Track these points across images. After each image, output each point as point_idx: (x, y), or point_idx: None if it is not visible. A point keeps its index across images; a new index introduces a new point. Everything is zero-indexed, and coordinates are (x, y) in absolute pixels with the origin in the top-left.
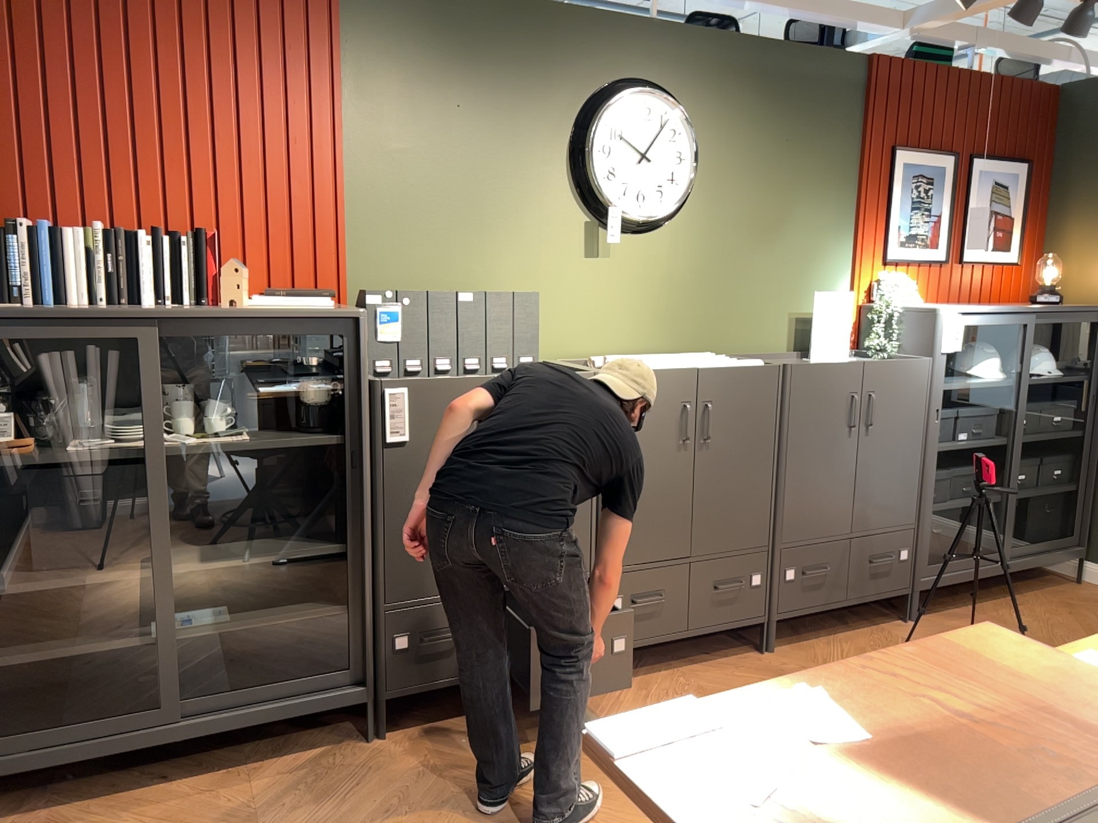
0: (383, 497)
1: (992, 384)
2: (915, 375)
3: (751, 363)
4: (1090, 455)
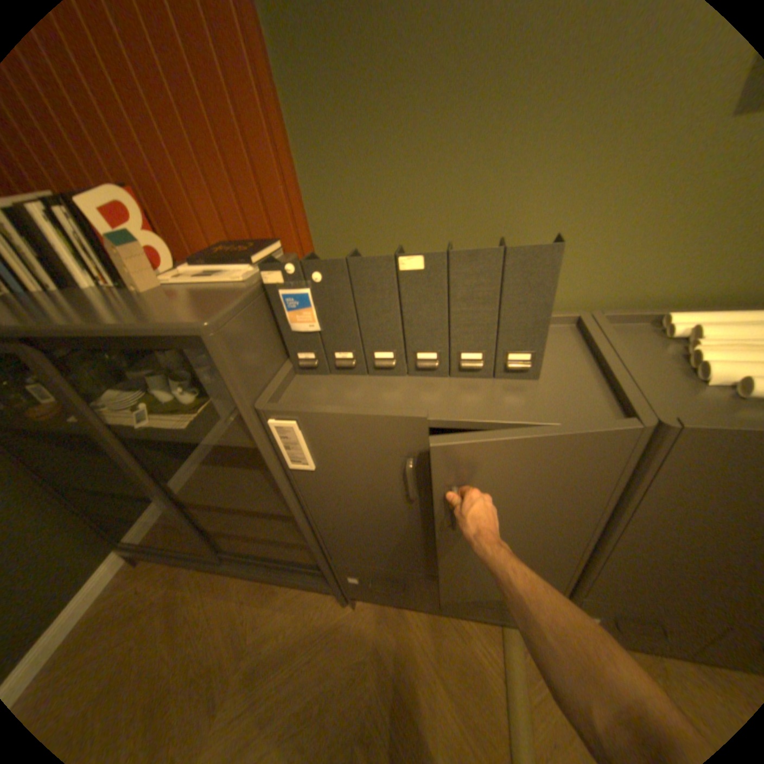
0: (306, 503)
1: None
2: None
3: None
4: None
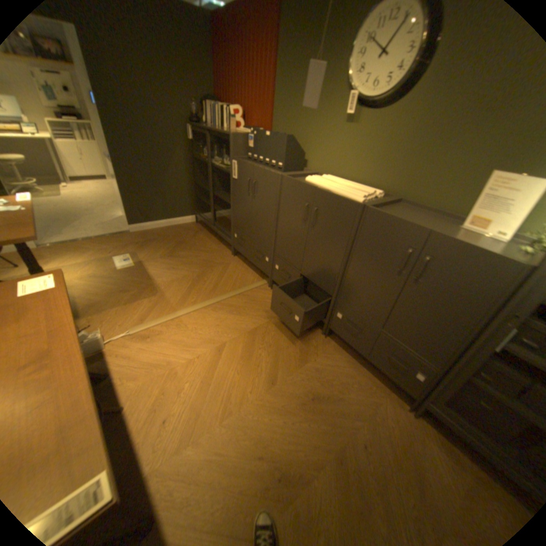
0: (233, 193)
1: None
2: (491, 268)
3: (355, 197)
4: None
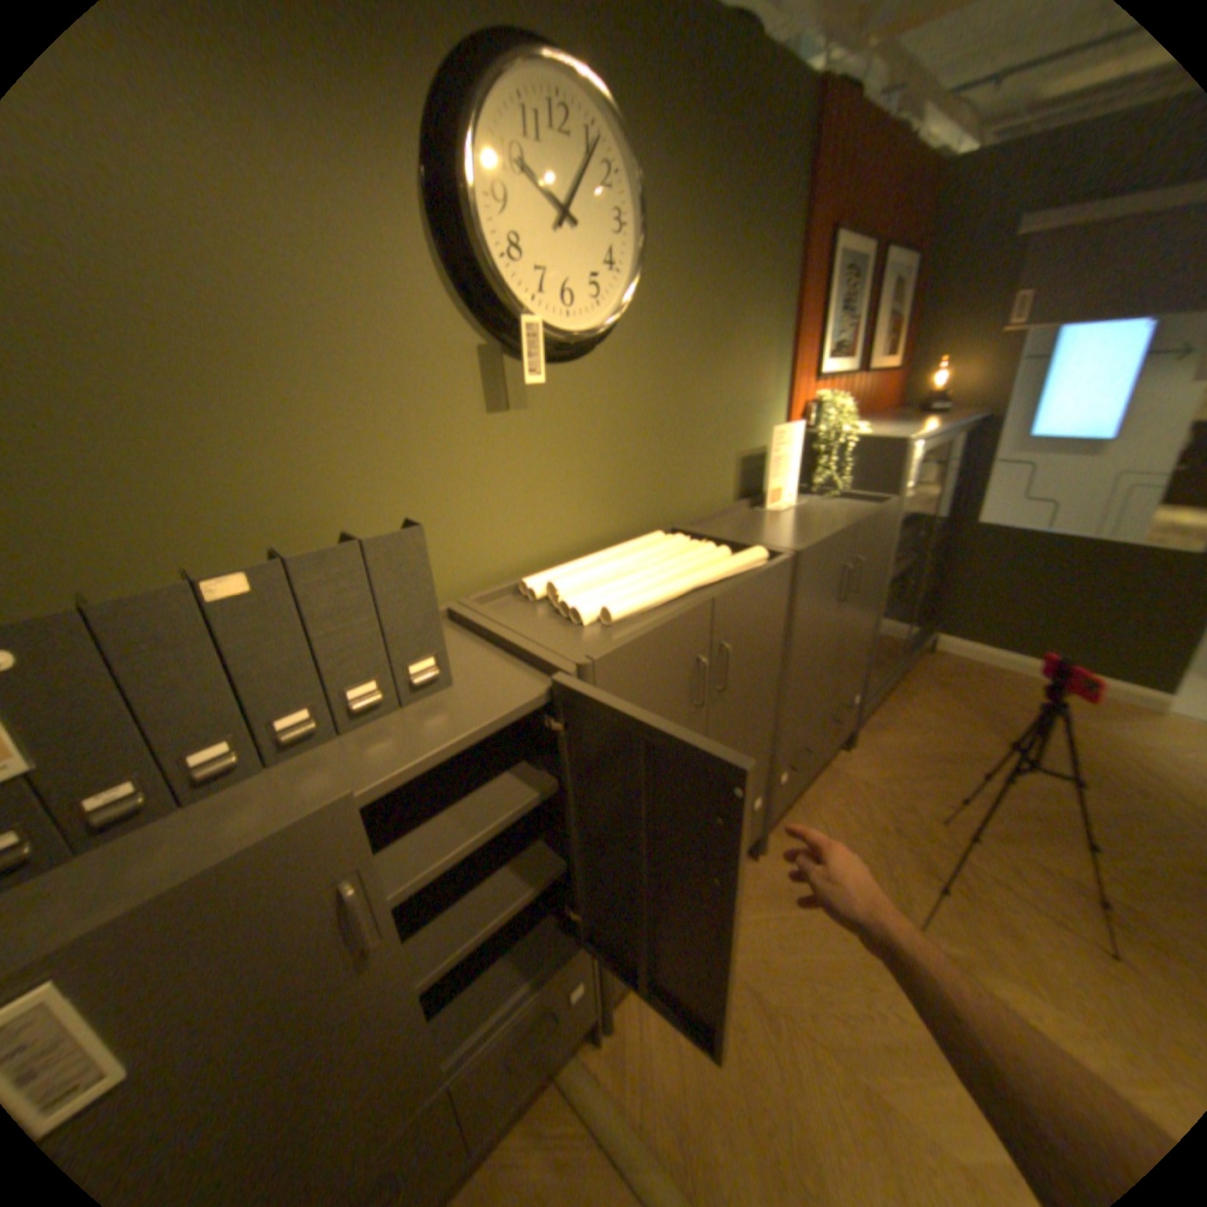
0: None
1: (918, 507)
2: (887, 521)
3: (753, 556)
4: (952, 549)
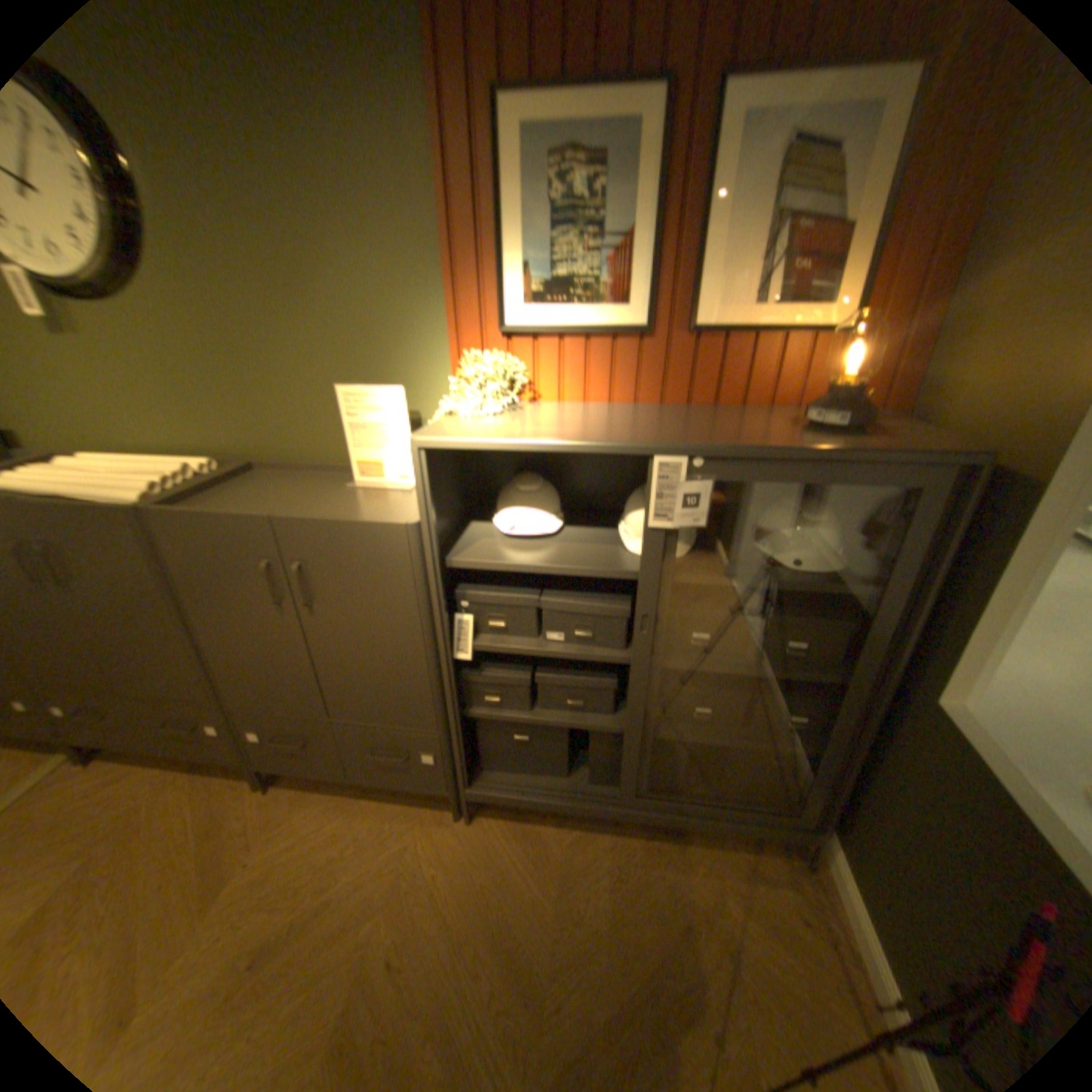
0: None
1: (596, 573)
2: (377, 546)
3: (119, 495)
4: (867, 720)
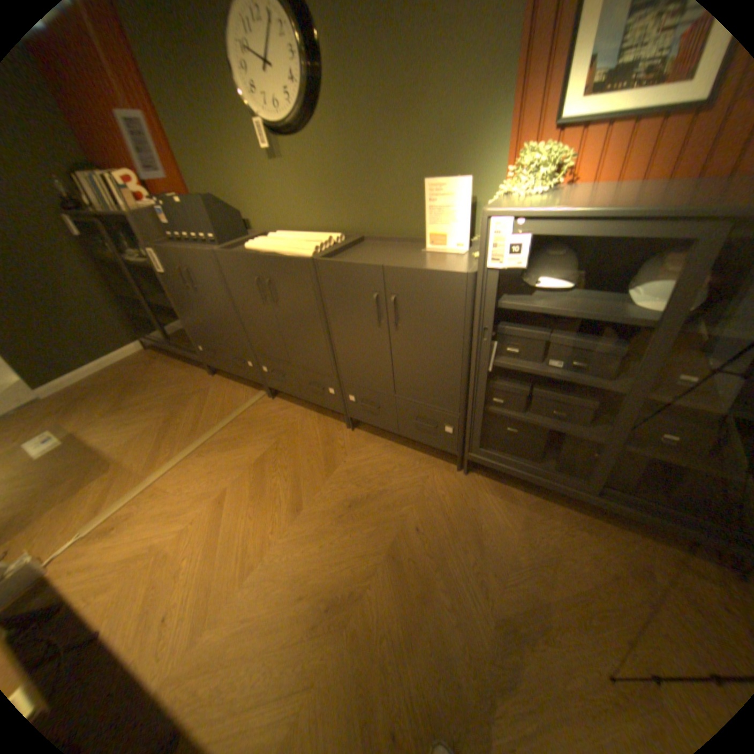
0: (171, 293)
1: (605, 318)
2: (445, 288)
3: (305, 253)
4: None
